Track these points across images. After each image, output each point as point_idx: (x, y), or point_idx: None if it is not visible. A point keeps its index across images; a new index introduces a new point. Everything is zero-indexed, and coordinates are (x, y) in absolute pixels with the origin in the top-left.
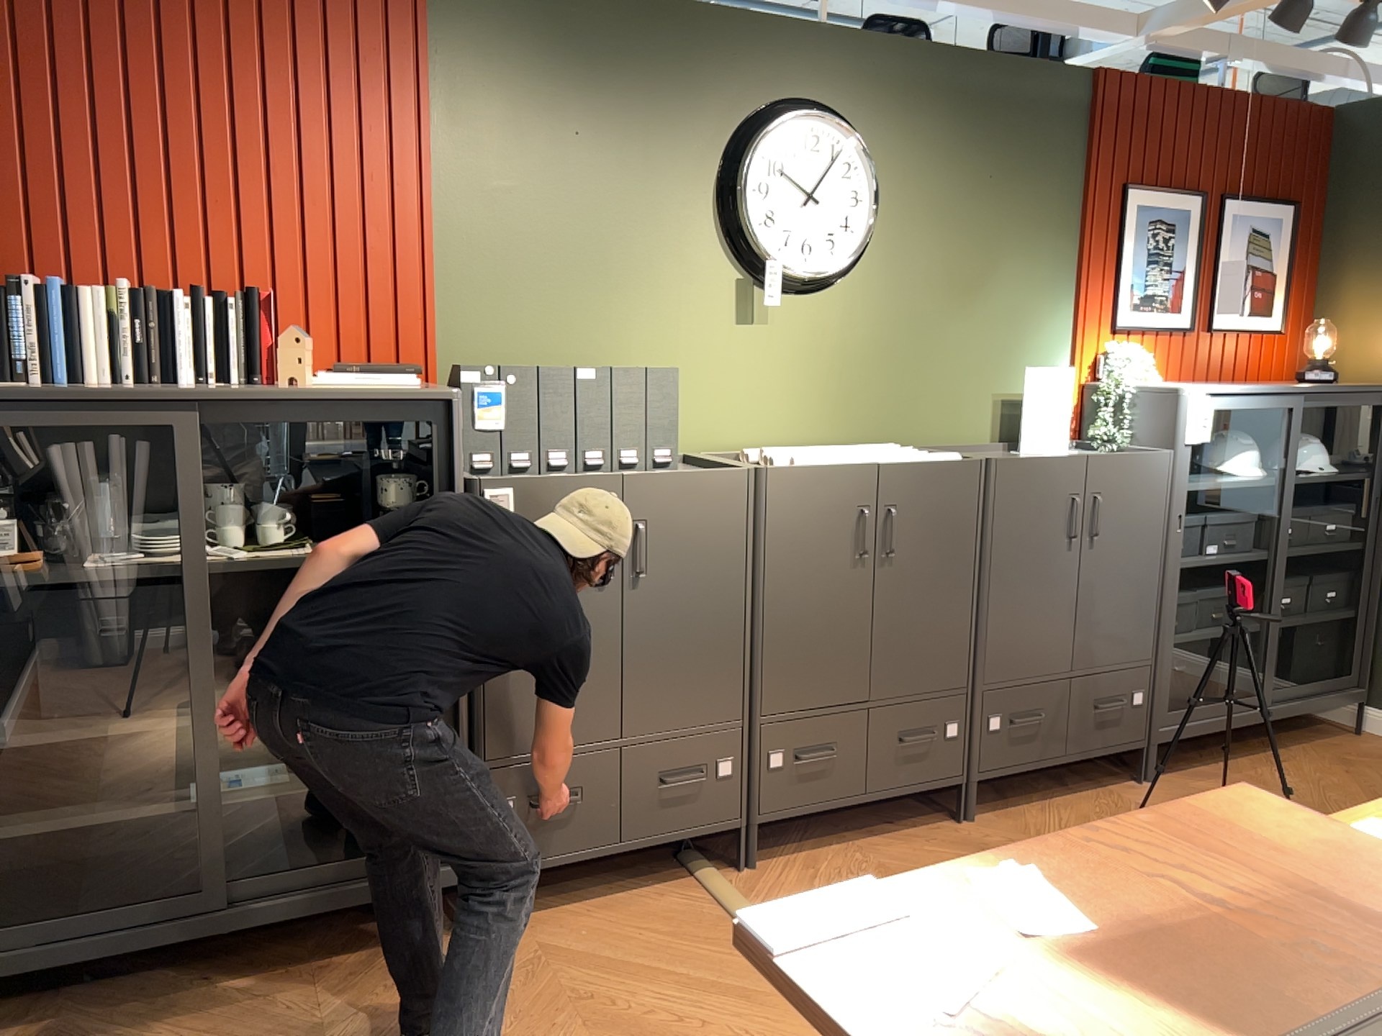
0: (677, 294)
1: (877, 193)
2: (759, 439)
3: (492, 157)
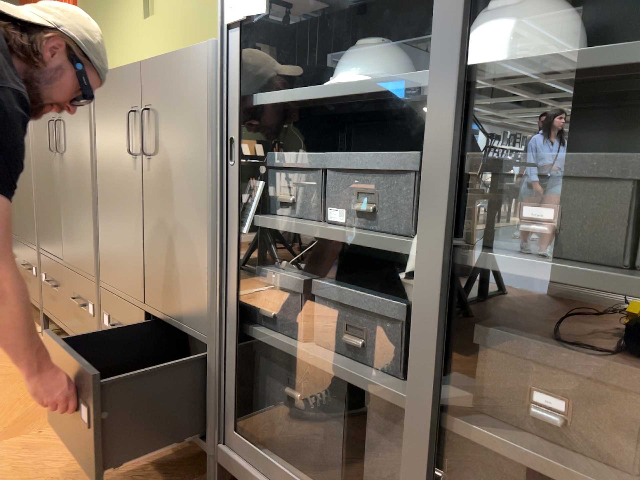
0: (126, 11)
1: None
2: None
3: None
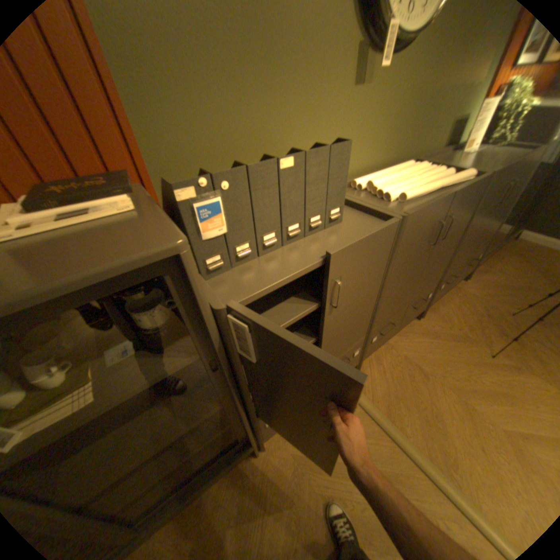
0: (320, 60)
1: None
2: (355, 169)
3: None
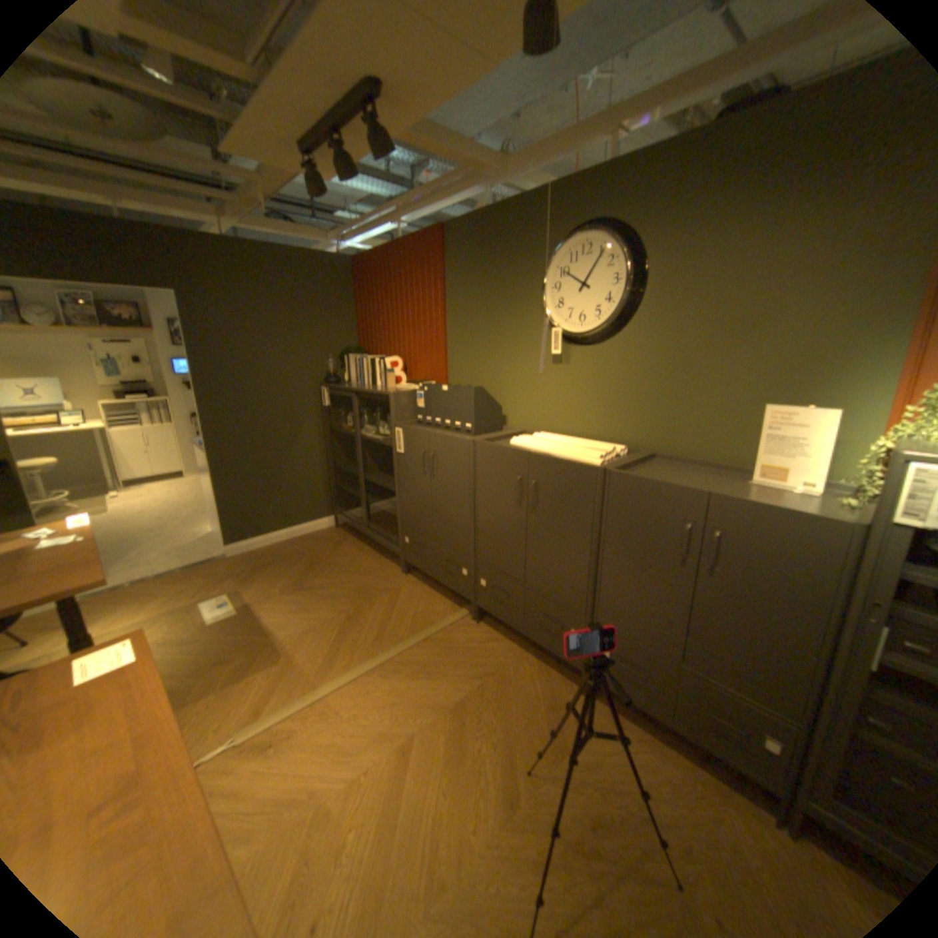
0: (525, 350)
1: (637, 268)
2: (562, 429)
3: (462, 297)
